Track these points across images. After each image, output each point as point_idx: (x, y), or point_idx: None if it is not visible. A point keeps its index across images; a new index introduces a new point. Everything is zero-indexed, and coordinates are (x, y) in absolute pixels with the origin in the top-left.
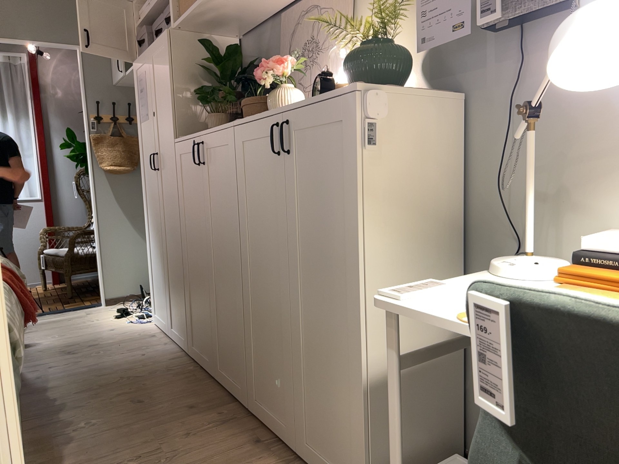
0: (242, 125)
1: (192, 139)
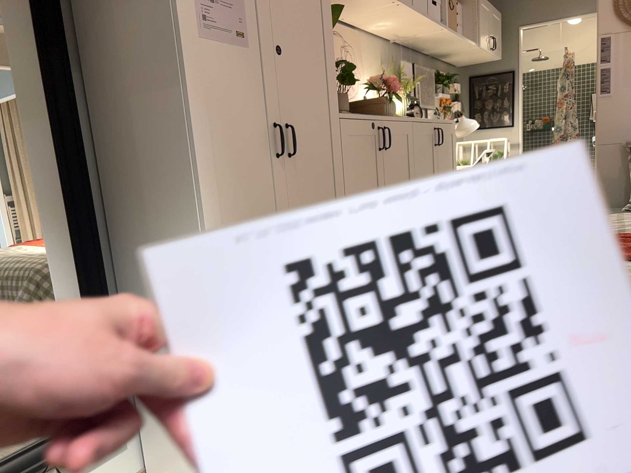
0: (418, 122)
1: (372, 121)
